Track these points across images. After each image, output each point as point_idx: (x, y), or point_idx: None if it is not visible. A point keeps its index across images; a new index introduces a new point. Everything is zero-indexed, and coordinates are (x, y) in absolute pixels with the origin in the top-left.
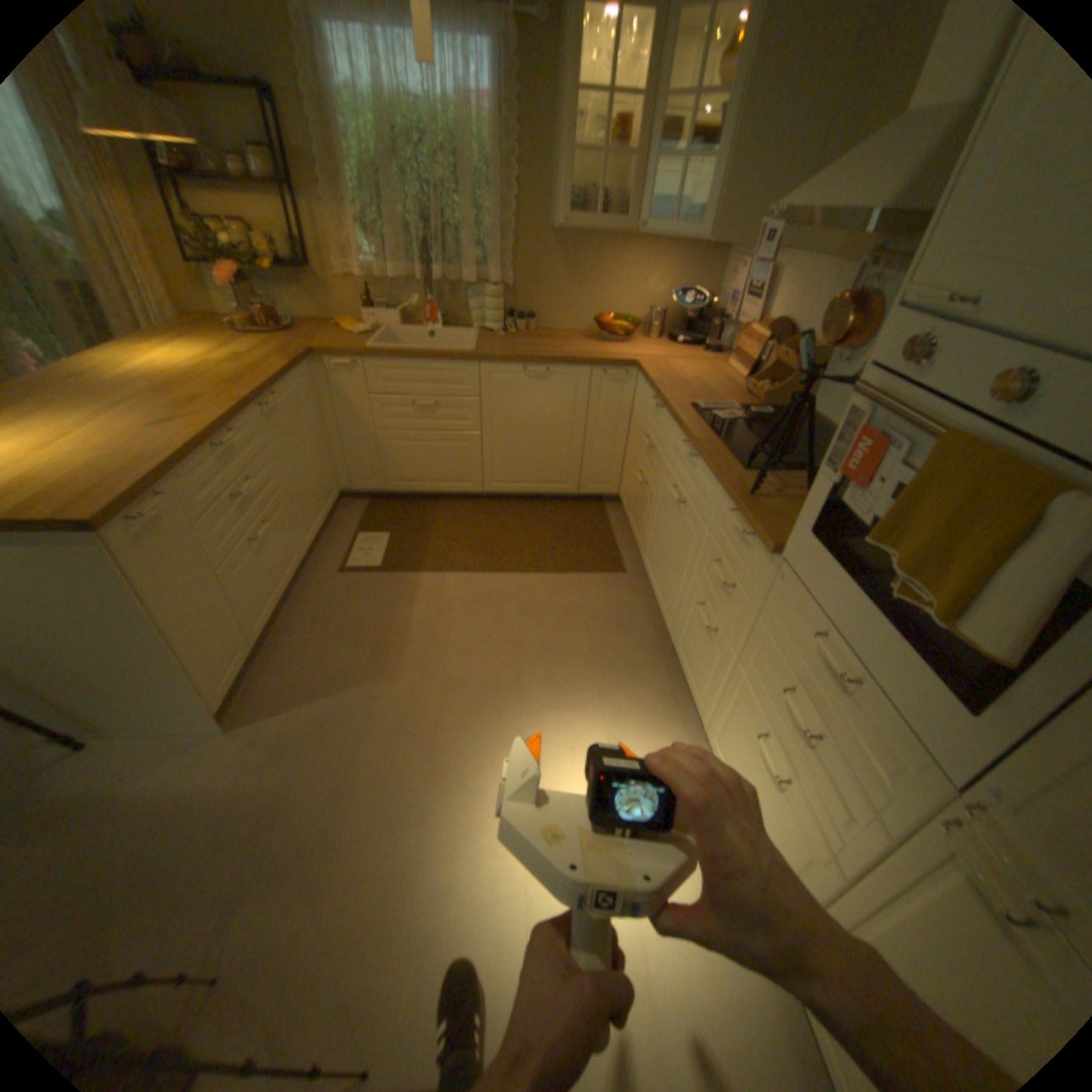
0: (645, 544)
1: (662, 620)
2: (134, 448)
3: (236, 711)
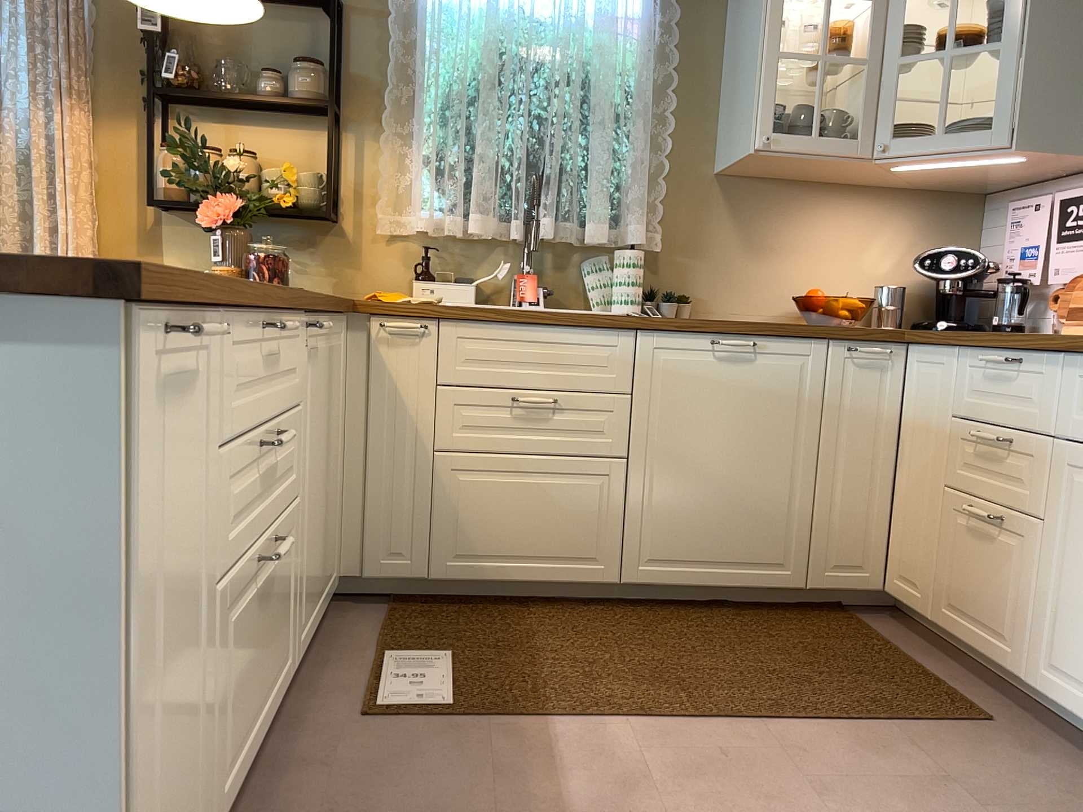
0: (1041, 640)
1: None
2: None
3: None
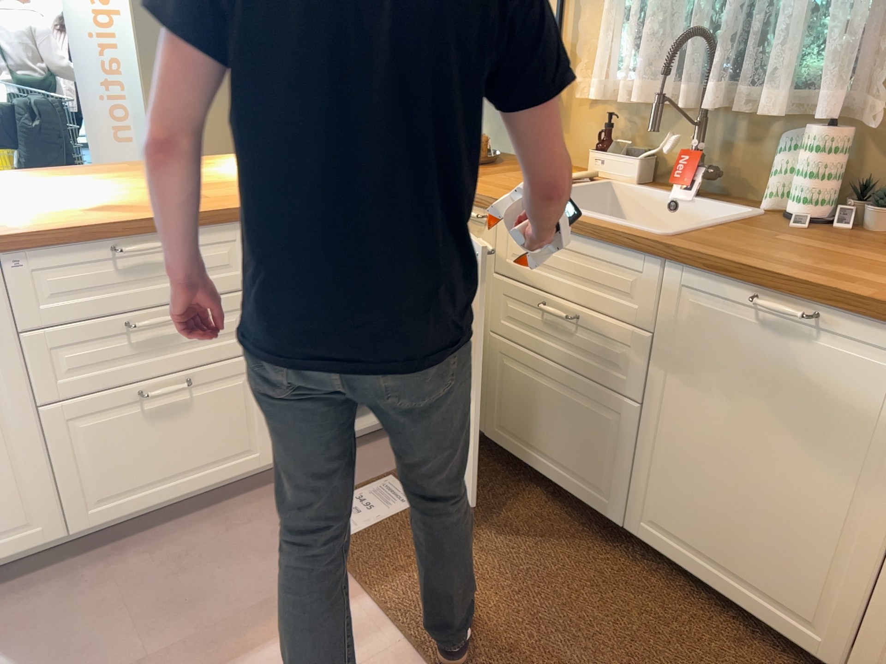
0: None
1: None
2: (25, 221)
3: None
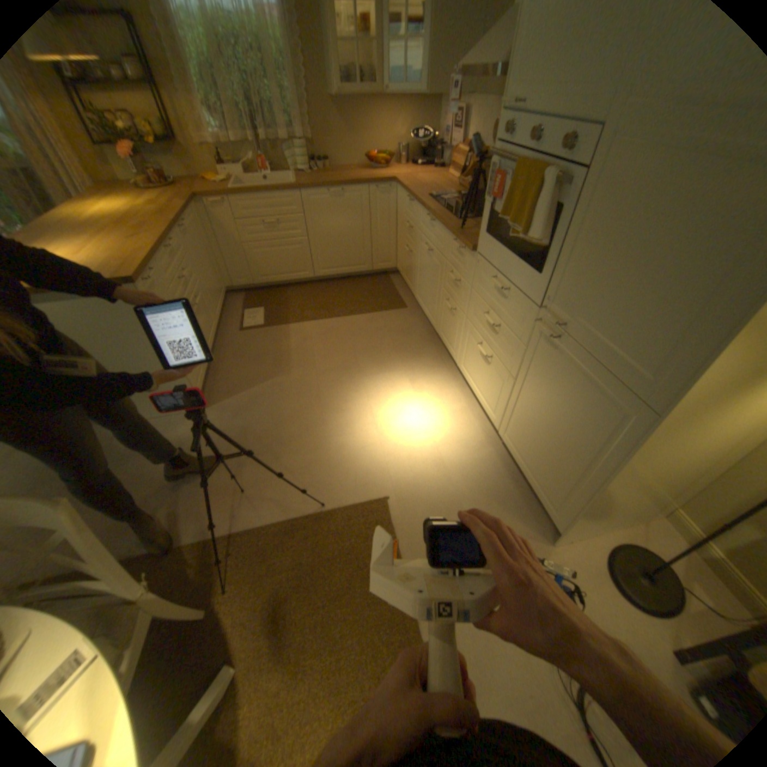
0: (415, 287)
1: (429, 324)
2: (128, 248)
3: (207, 399)
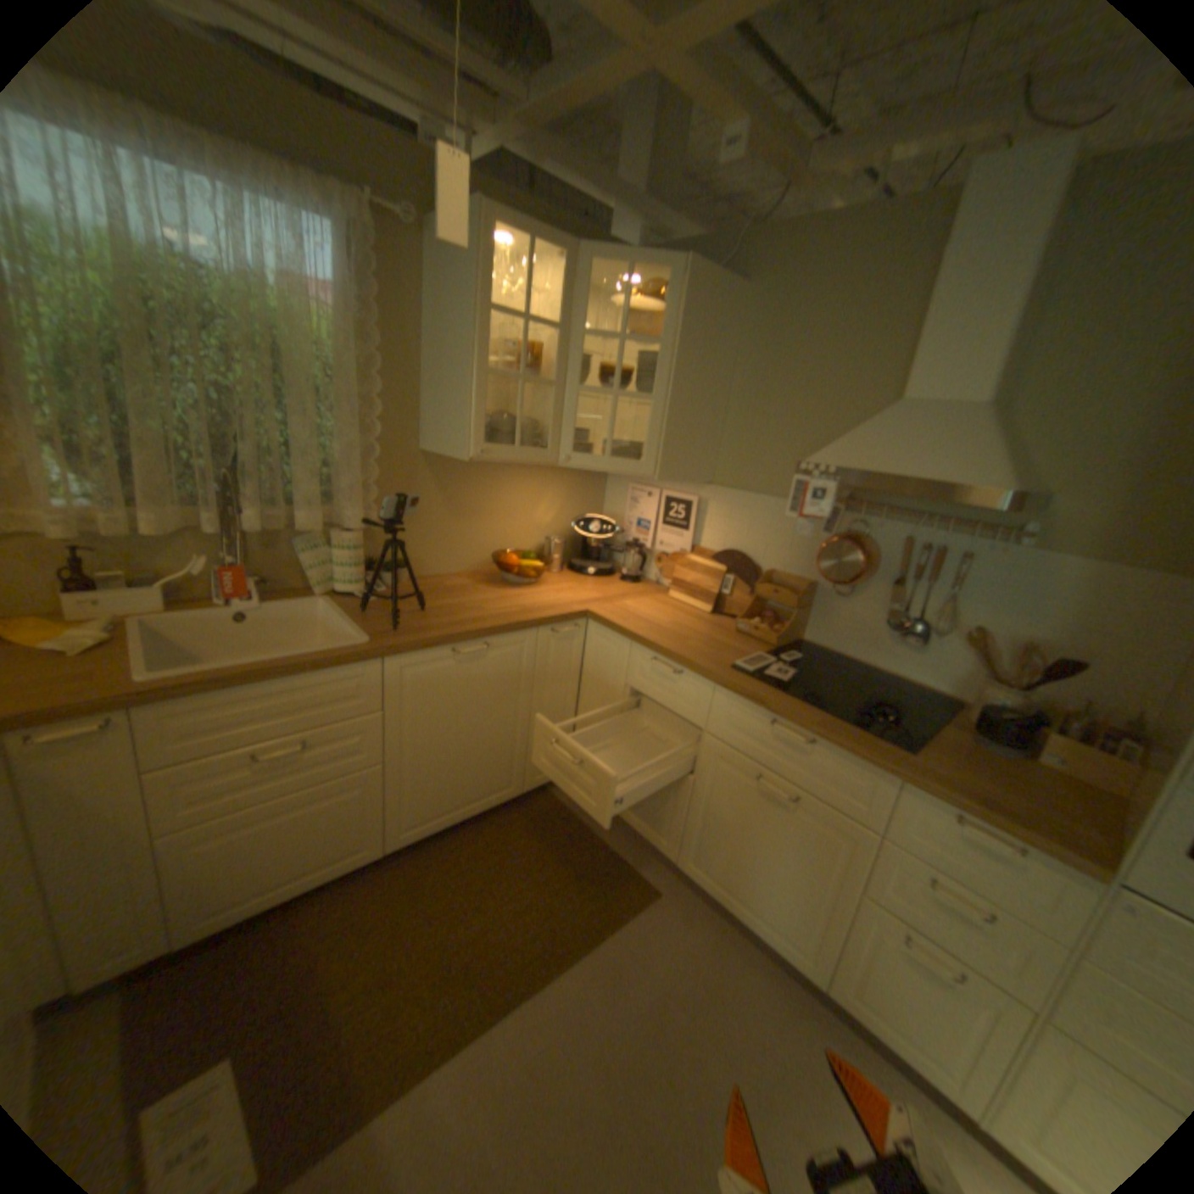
0: (689, 847)
1: (781, 957)
2: None
3: None
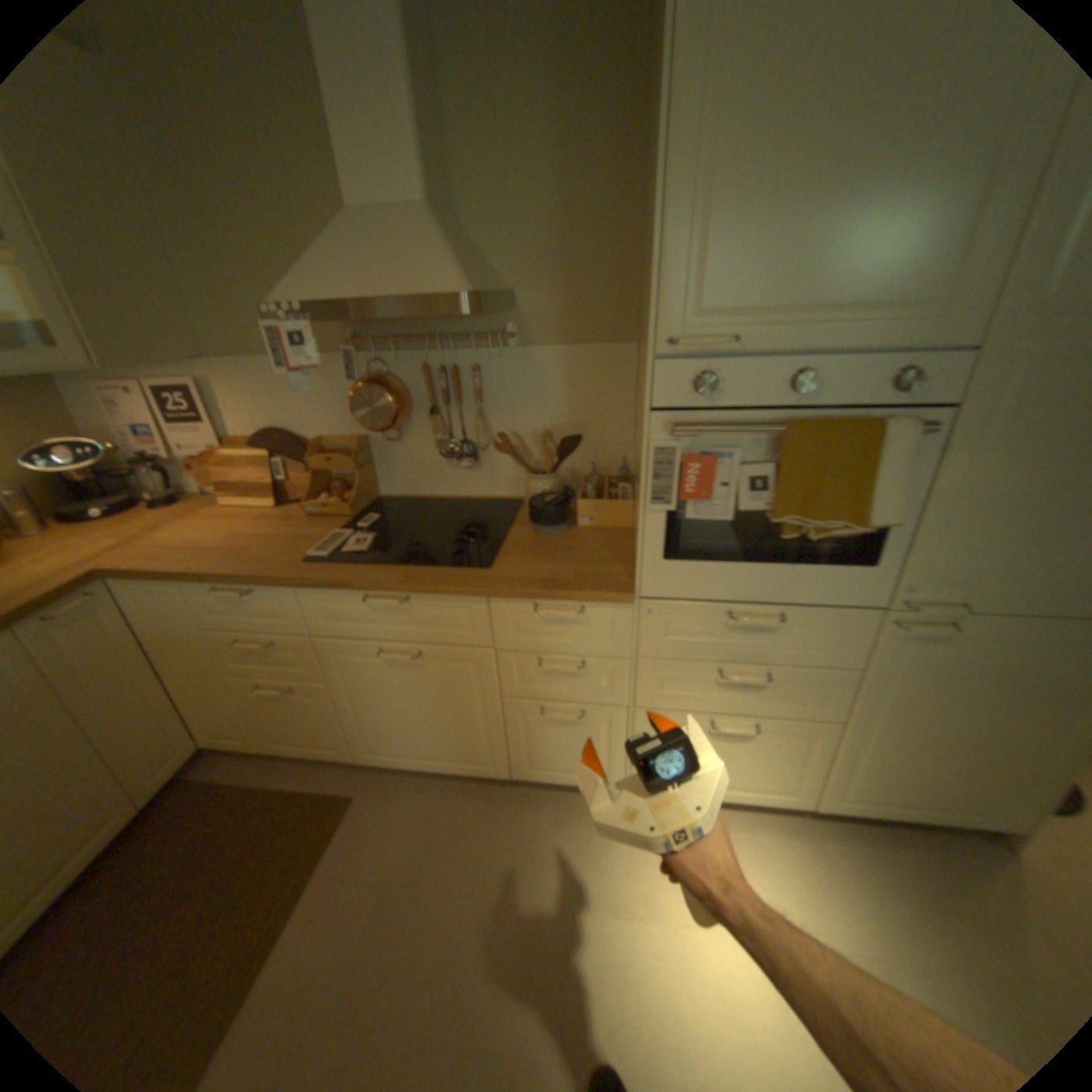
0: (356, 743)
1: (470, 776)
2: None
3: None
